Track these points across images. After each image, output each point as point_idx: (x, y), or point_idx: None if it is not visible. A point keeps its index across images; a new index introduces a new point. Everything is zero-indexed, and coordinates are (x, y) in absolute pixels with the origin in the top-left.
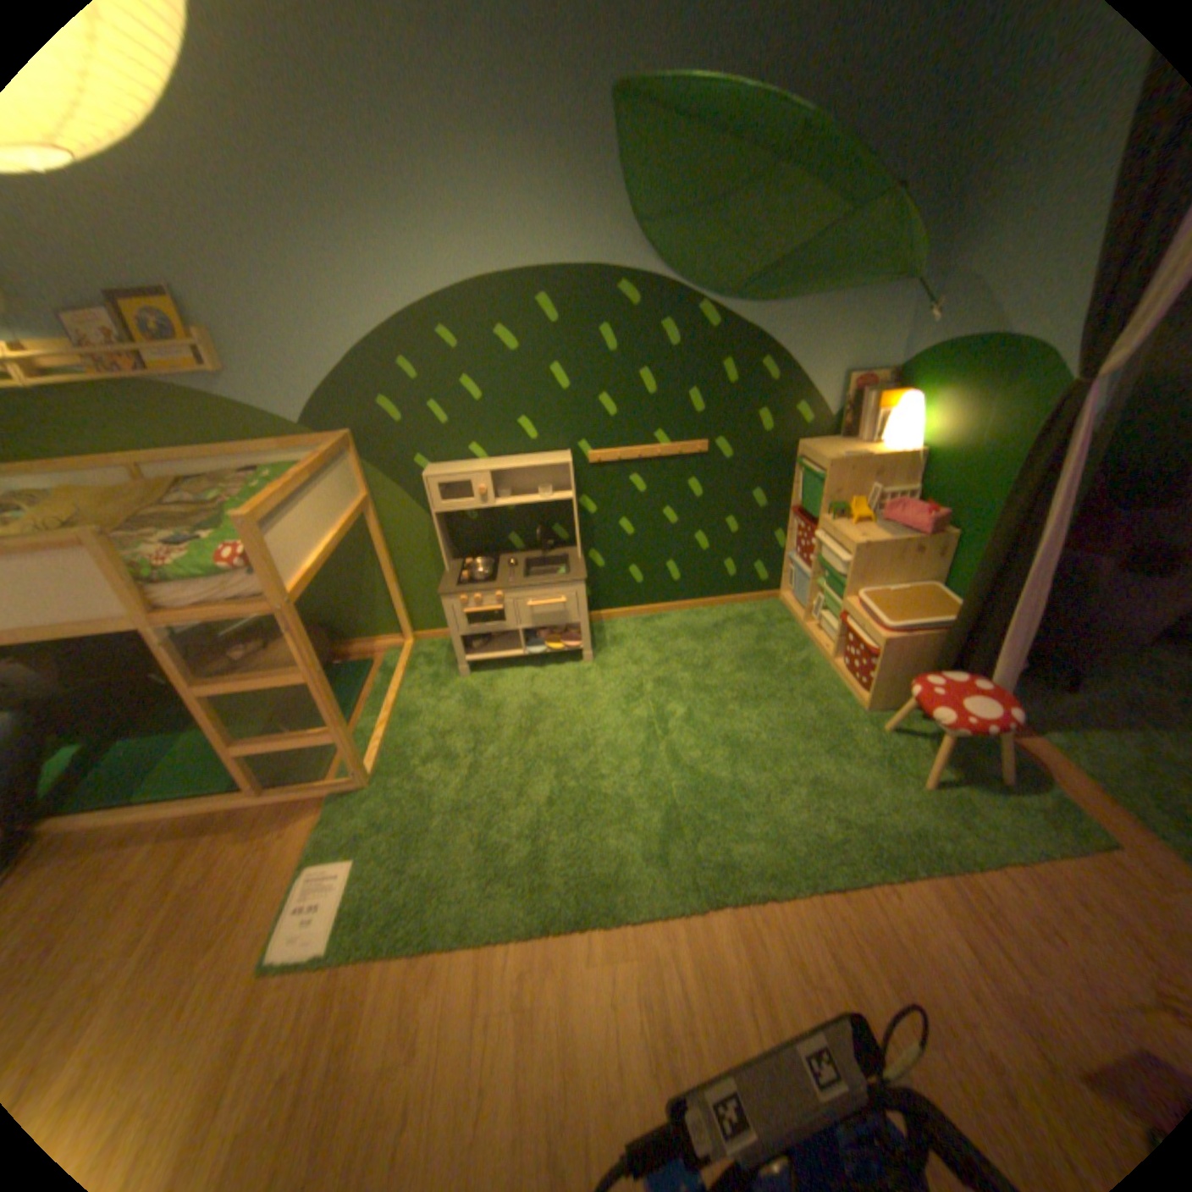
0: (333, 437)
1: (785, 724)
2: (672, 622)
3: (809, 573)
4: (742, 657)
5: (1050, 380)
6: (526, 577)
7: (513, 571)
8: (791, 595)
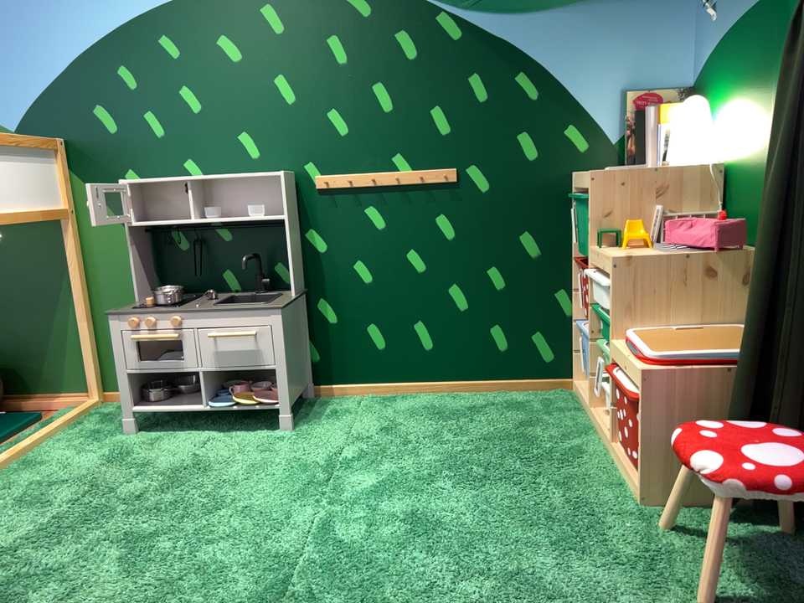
0: (42, 141)
1: (511, 509)
2: (419, 403)
3: (594, 336)
4: (492, 439)
5: None
6: (216, 304)
7: (209, 302)
8: (581, 375)
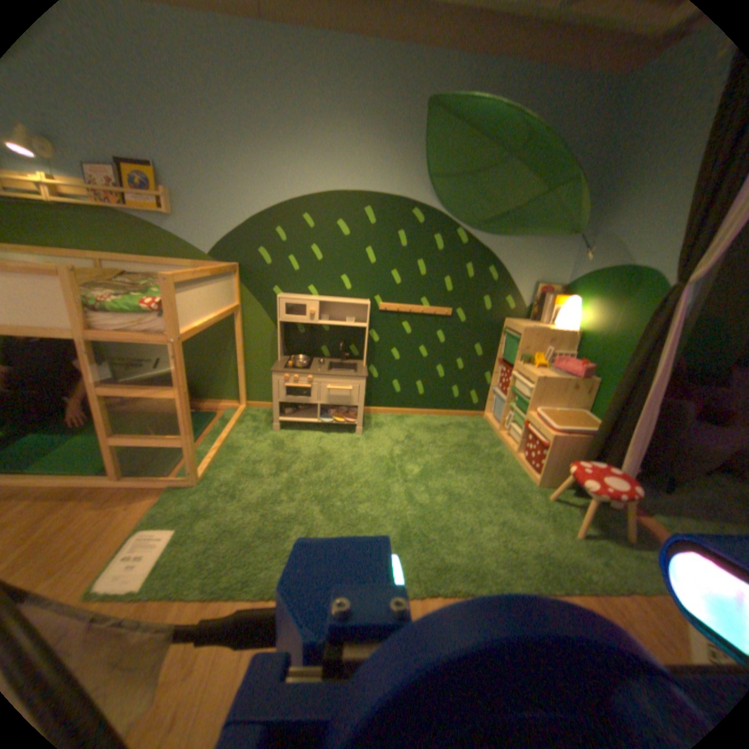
0: (225, 263)
1: (483, 484)
2: (414, 418)
3: (503, 397)
4: (457, 443)
5: (656, 287)
6: (328, 368)
7: (320, 365)
8: (490, 411)
